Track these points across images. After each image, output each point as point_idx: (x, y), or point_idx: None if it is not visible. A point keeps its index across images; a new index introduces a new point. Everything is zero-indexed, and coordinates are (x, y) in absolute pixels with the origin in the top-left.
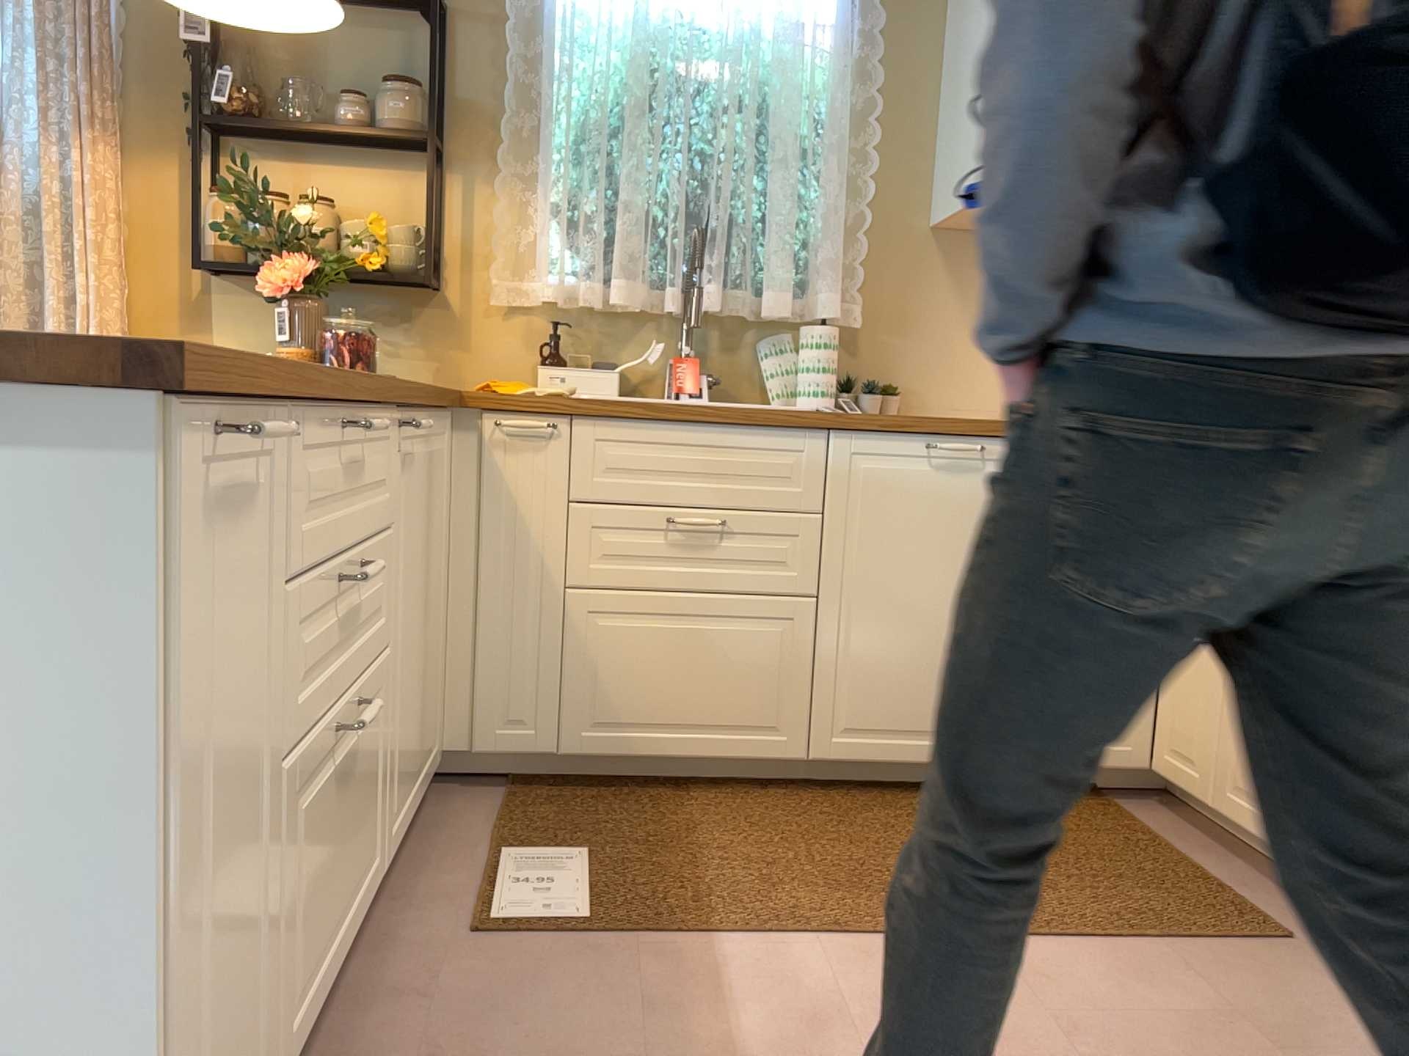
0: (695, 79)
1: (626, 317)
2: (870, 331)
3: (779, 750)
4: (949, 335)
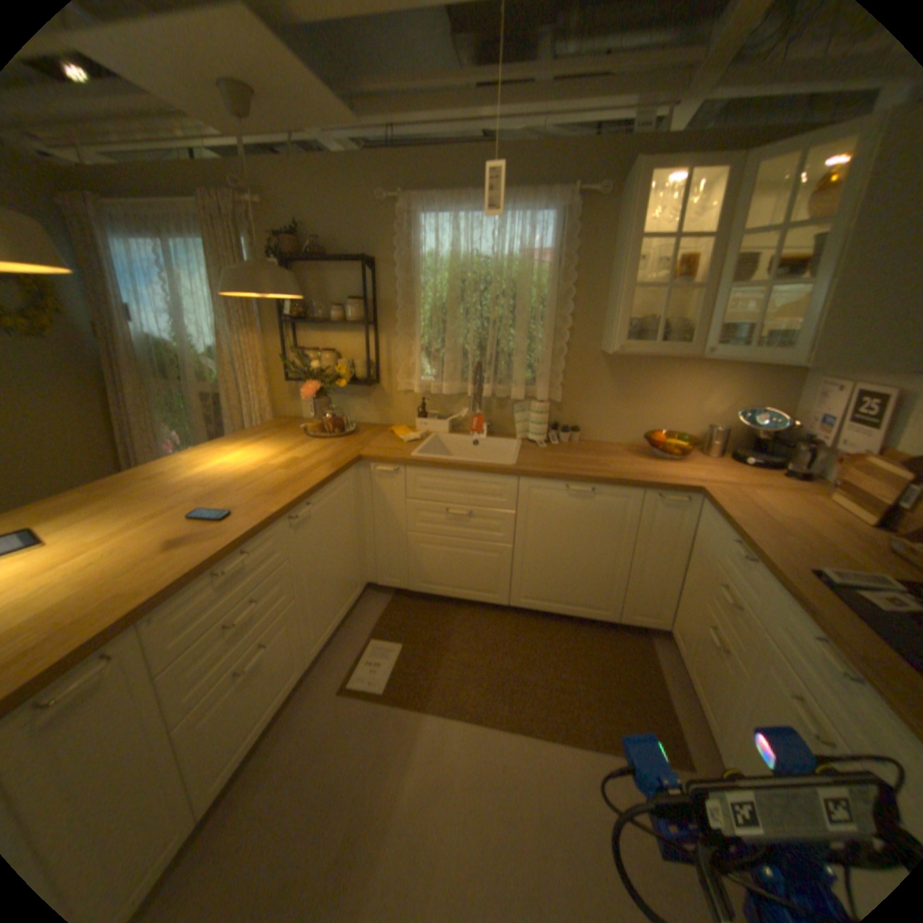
0: (482, 284)
1: (454, 395)
2: (566, 401)
3: (496, 601)
4: (607, 403)
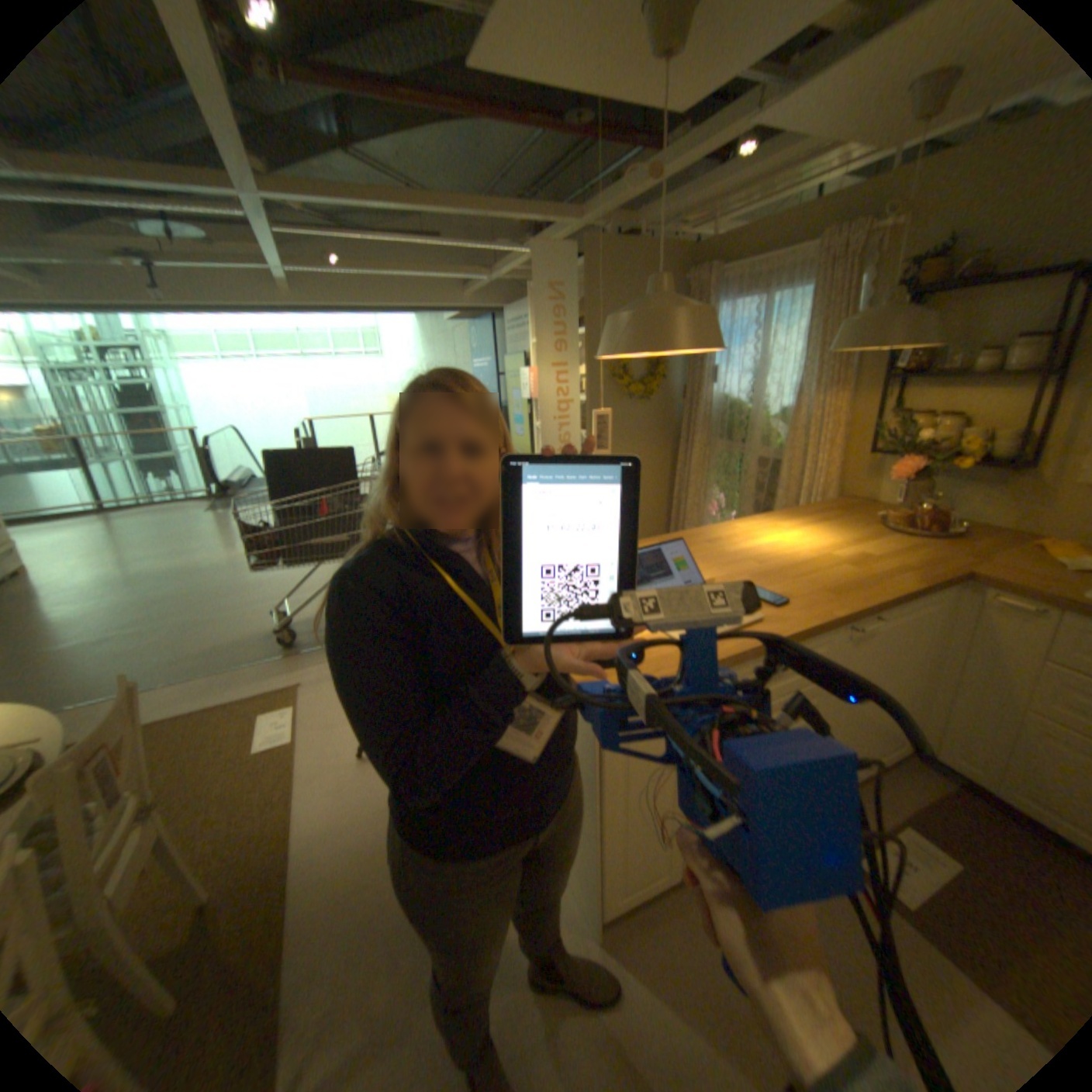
0: None
1: None
2: None
3: None
4: None
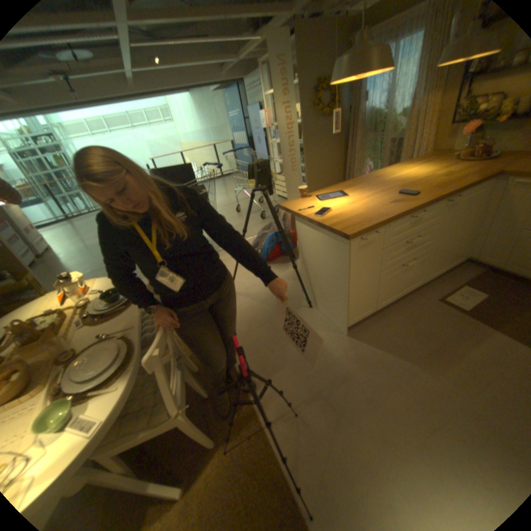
0: None
1: None
2: None
3: None
4: None
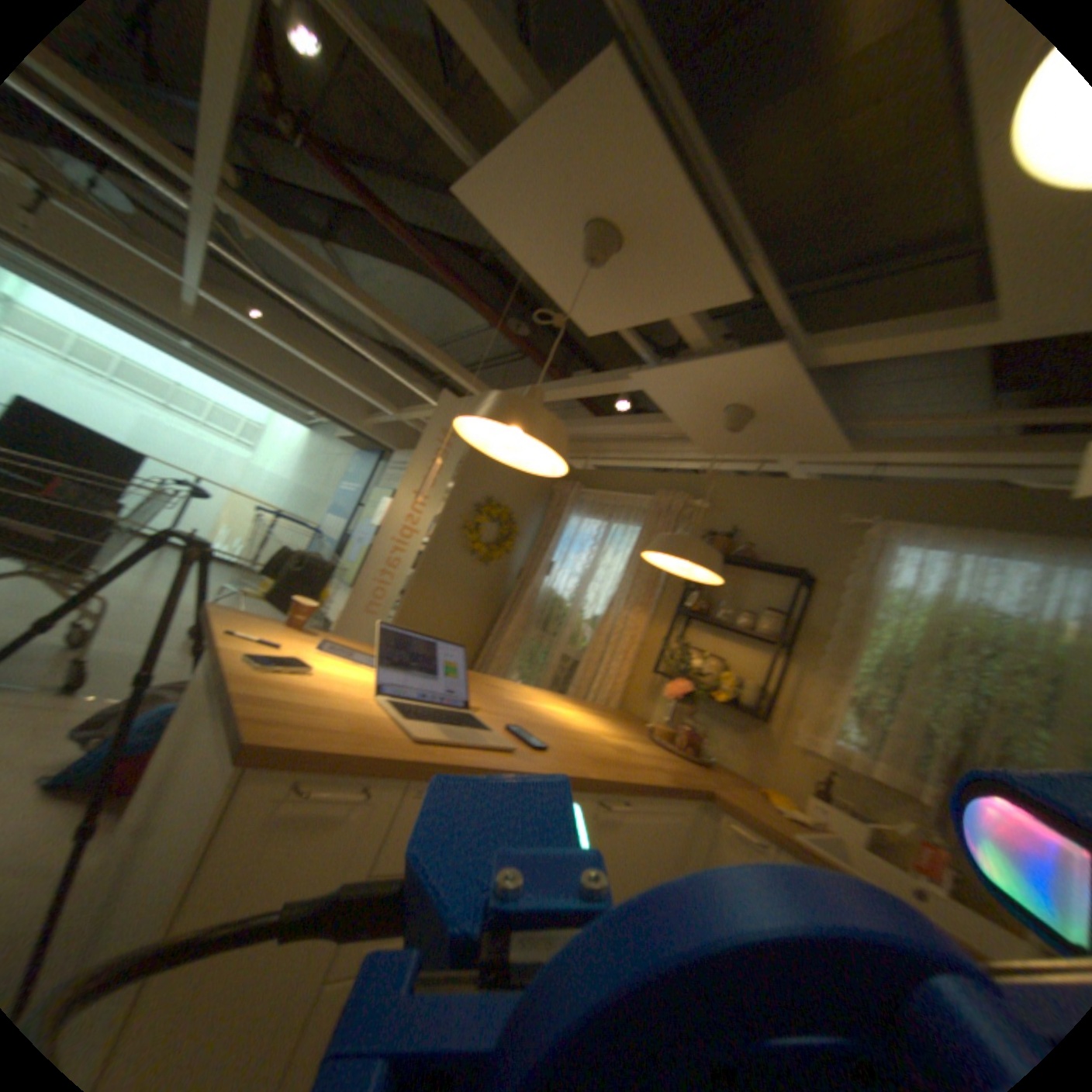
0: (990, 648)
1: (892, 794)
2: None
3: None
4: None
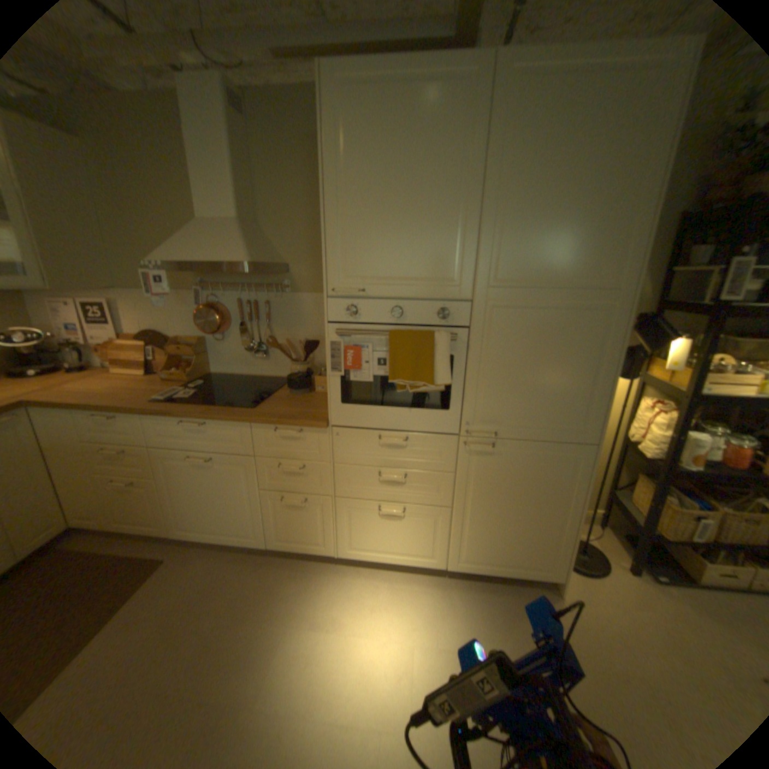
0: None
1: None
2: None
3: None
4: None
